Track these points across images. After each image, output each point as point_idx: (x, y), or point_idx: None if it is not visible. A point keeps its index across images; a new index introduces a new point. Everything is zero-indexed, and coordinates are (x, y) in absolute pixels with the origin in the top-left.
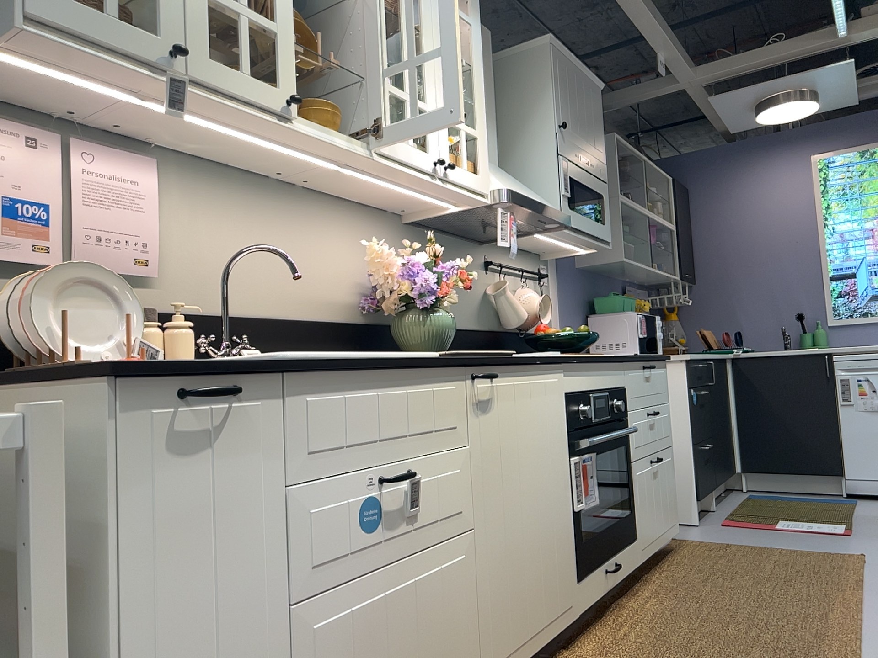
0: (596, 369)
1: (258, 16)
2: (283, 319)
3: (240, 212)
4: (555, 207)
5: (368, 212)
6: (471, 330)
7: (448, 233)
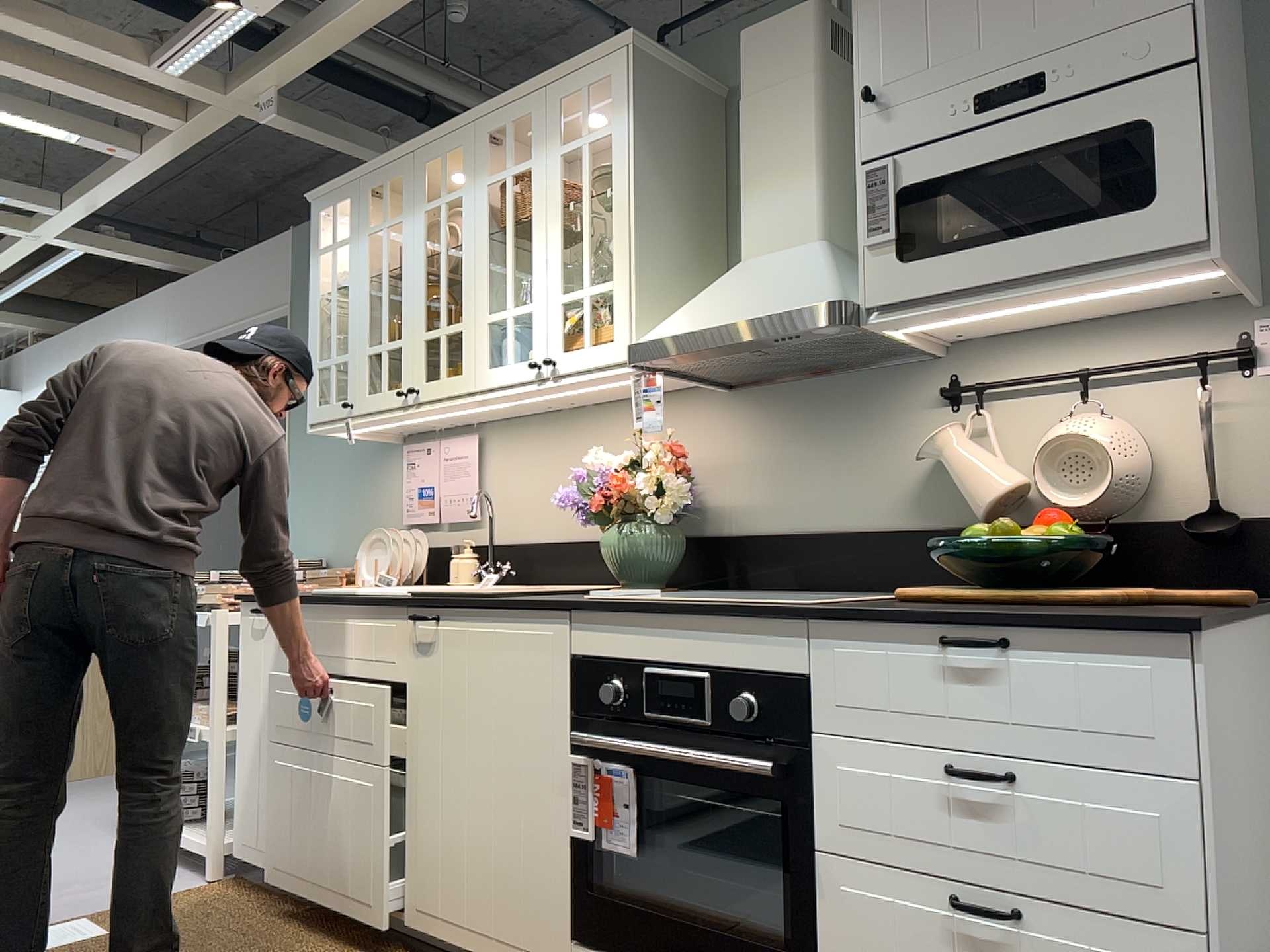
0: (670, 626)
1: (391, 343)
2: (565, 542)
3: (536, 450)
4: (808, 297)
5: (669, 398)
6: (876, 531)
7: (818, 375)
